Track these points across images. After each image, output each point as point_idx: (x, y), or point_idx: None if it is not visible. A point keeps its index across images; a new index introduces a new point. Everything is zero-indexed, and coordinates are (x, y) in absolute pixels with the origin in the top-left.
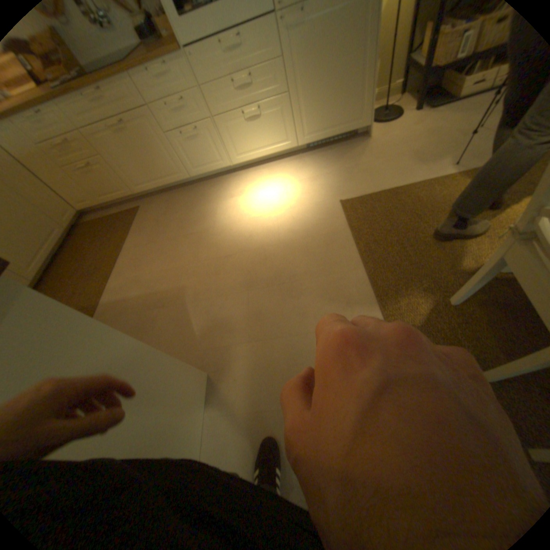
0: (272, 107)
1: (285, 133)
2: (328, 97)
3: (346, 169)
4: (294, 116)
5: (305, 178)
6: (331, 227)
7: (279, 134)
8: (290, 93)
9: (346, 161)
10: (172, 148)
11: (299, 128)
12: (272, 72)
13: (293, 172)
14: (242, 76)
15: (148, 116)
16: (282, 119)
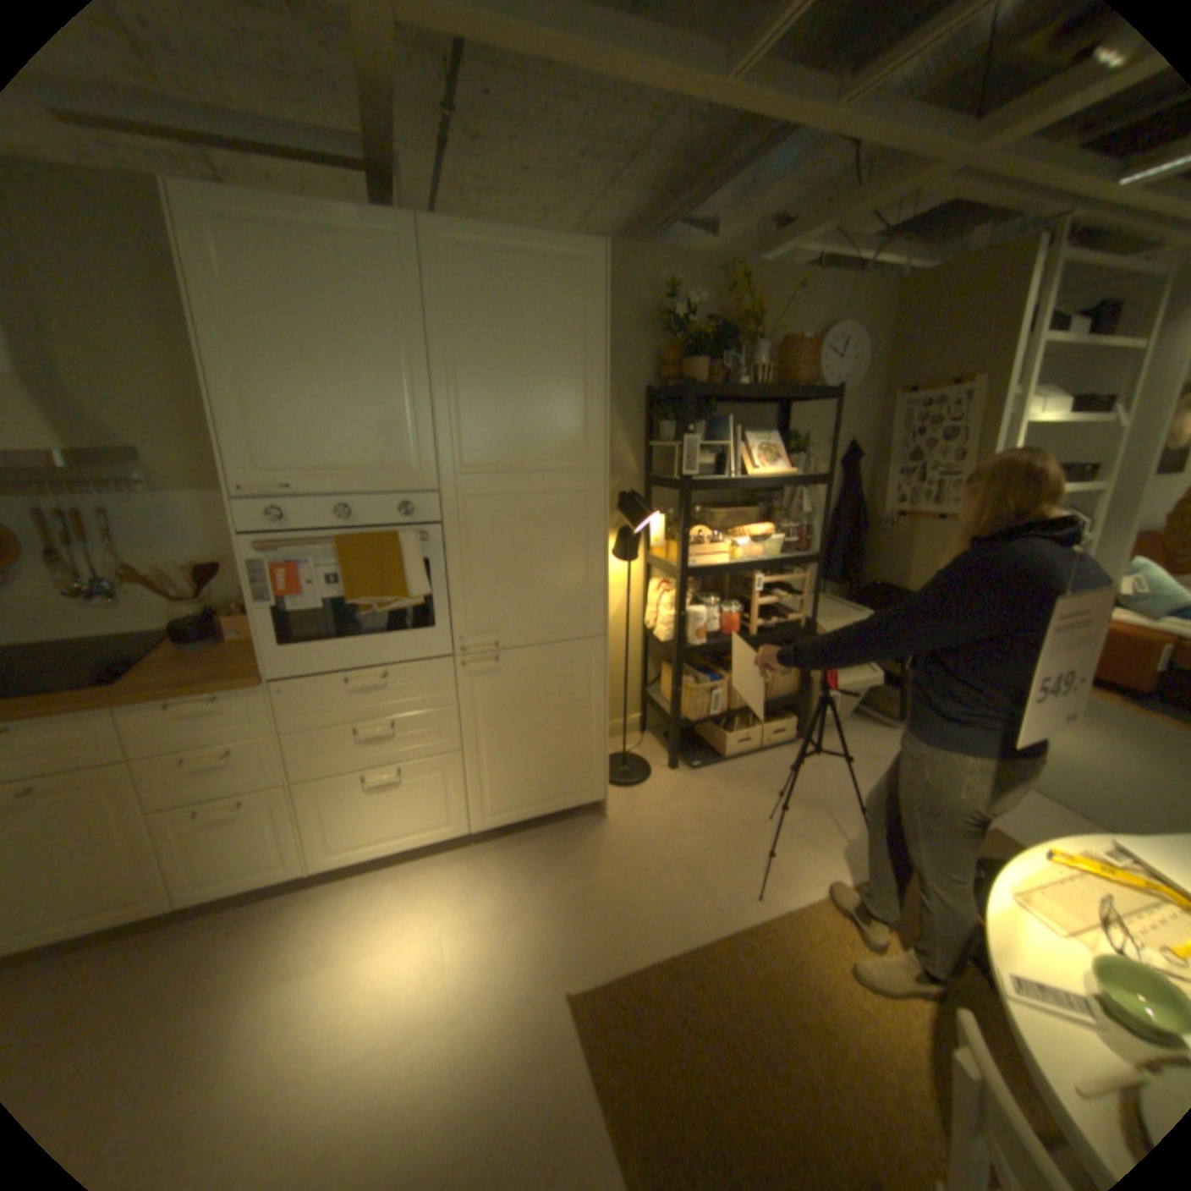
0: (427, 775)
1: (445, 814)
2: (532, 763)
3: (570, 902)
4: (467, 788)
5: (484, 923)
6: (554, 1102)
7: (432, 818)
8: (464, 755)
9: (567, 878)
10: (153, 847)
11: (476, 807)
12: (436, 726)
13: (456, 900)
14: (378, 731)
15: (120, 785)
16: (443, 793)
